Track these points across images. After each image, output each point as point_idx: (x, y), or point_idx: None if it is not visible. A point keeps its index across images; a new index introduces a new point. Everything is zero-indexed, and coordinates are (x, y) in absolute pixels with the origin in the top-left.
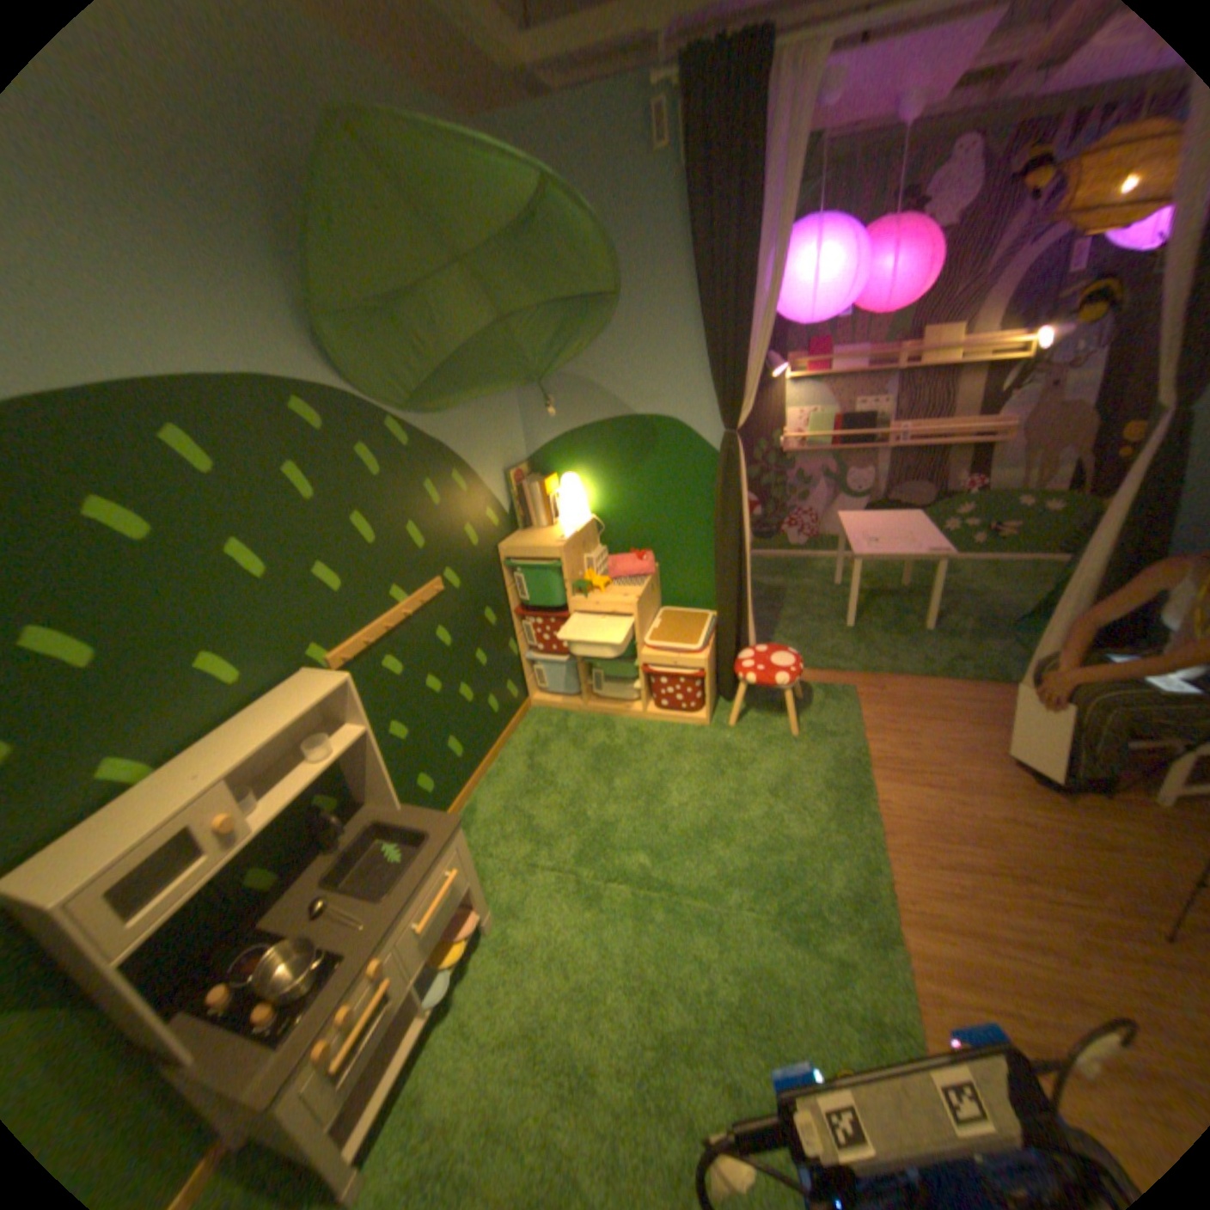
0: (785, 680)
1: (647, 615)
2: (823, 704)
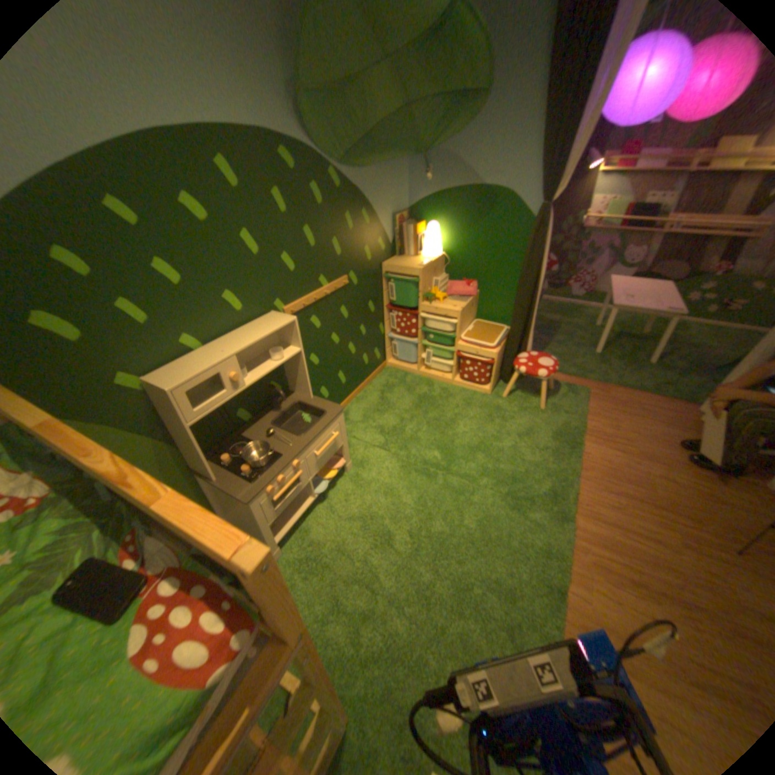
0: (543, 374)
1: (465, 321)
2: (565, 395)
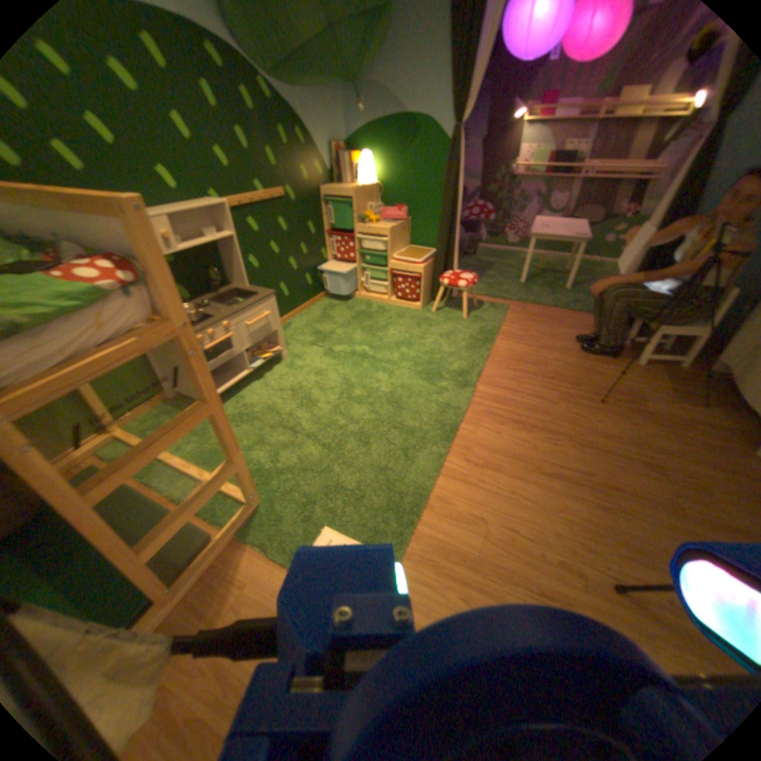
0: (460, 283)
1: (395, 242)
2: (484, 309)
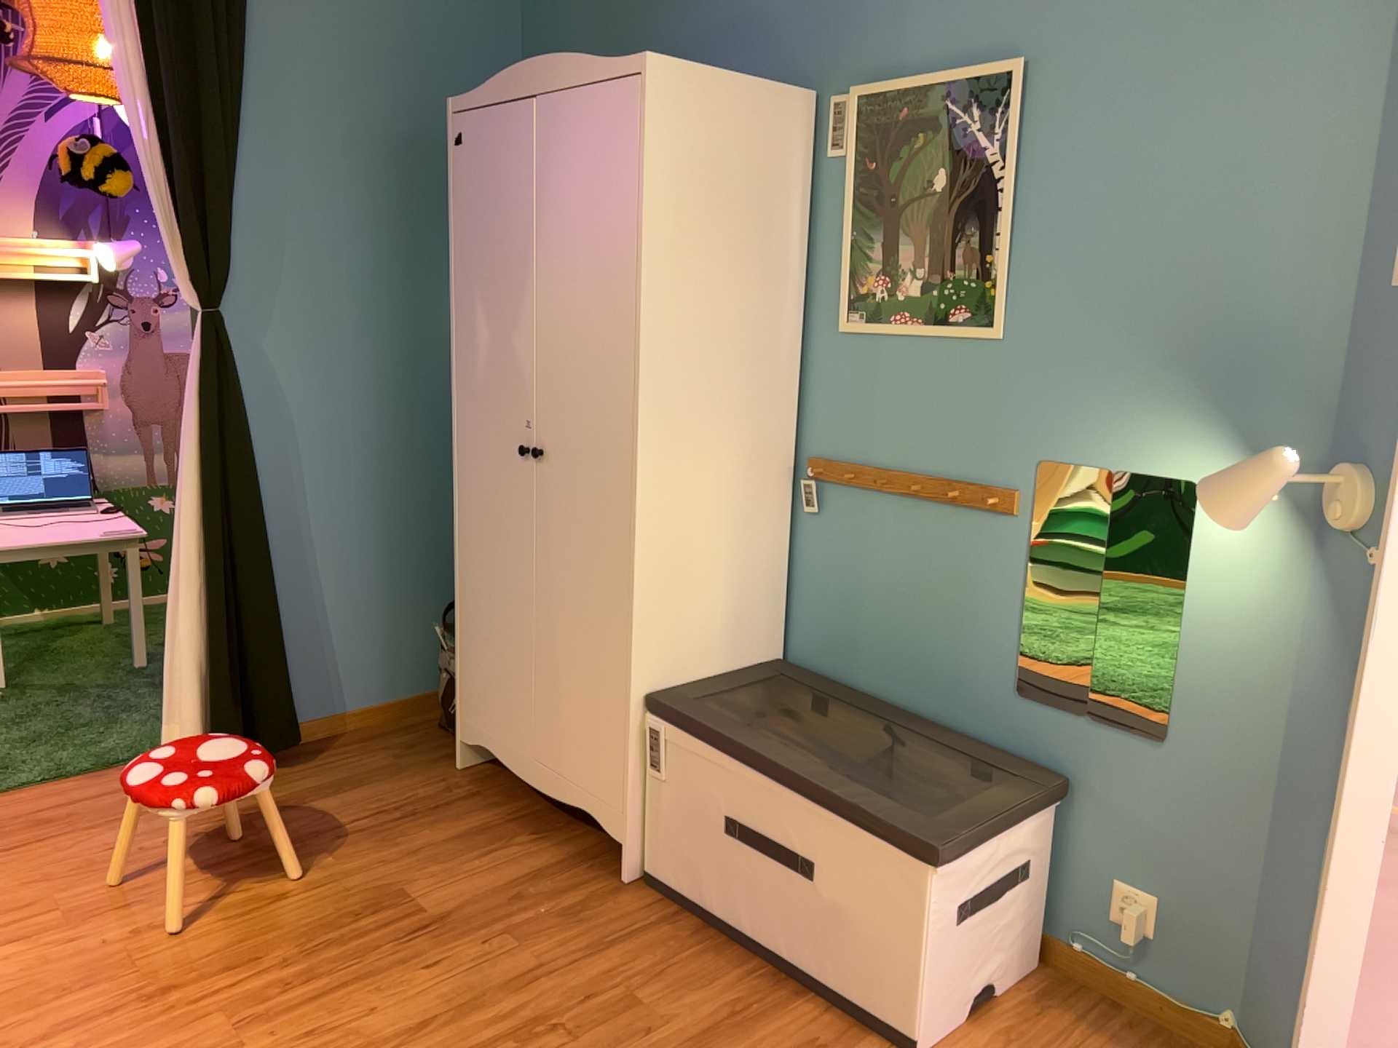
0: None
1: None
2: None
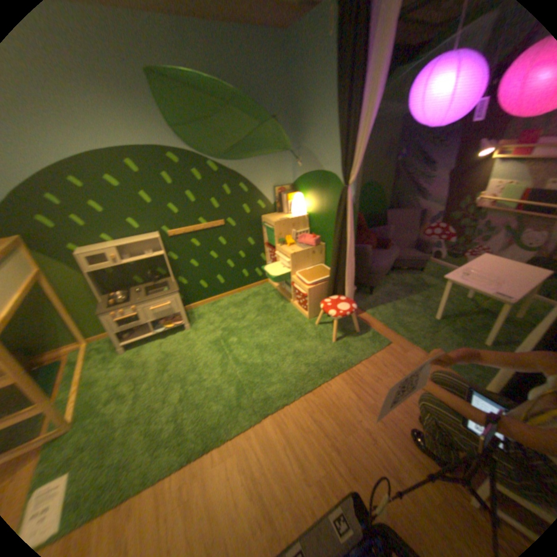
0: (332, 314)
1: (303, 263)
2: (365, 340)
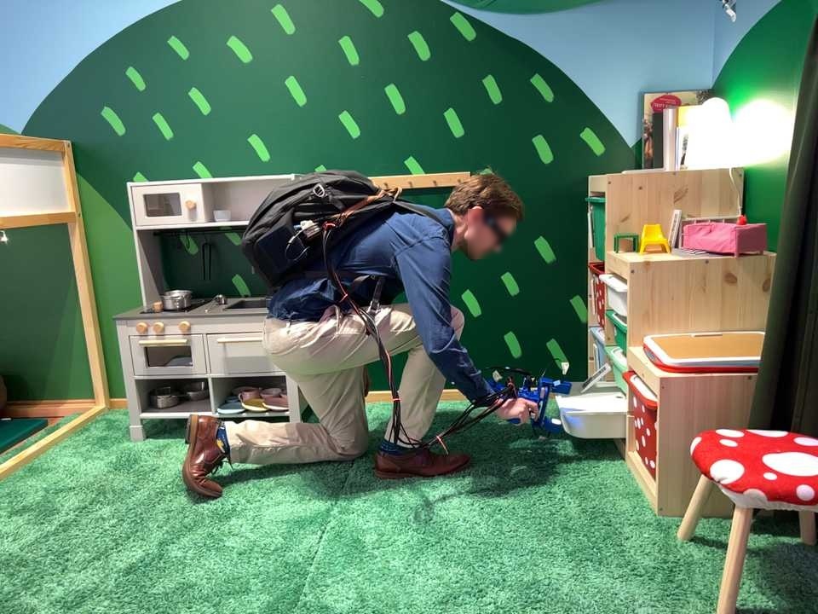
0: (723, 476)
1: (681, 307)
2: None
